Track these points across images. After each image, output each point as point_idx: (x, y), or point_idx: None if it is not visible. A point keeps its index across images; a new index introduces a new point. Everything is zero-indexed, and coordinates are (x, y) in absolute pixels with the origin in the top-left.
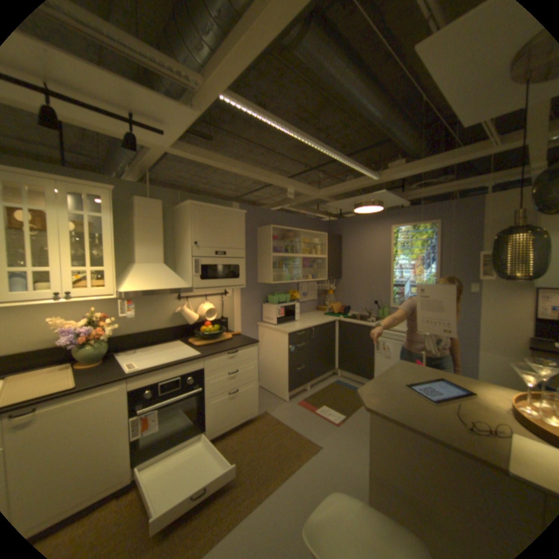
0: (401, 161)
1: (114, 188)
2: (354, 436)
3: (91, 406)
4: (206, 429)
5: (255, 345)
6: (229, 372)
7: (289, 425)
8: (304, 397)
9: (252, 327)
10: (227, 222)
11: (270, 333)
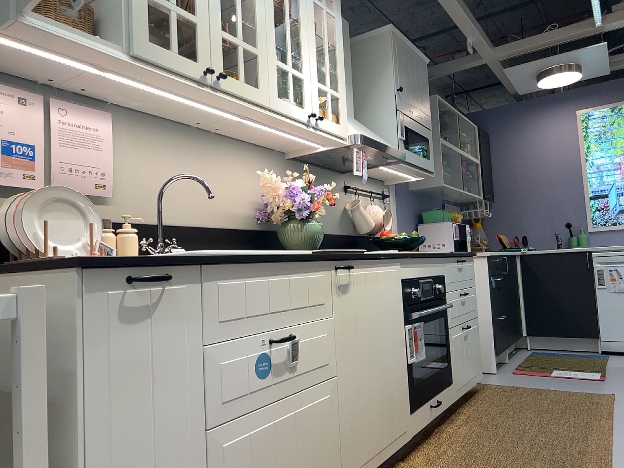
0: None
1: None
2: None
3: (382, 288)
4: (453, 378)
5: (473, 259)
6: (460, 292)
7: (534, 387)
8: (511, 367)
9: None
10: (417, 70)
11: None
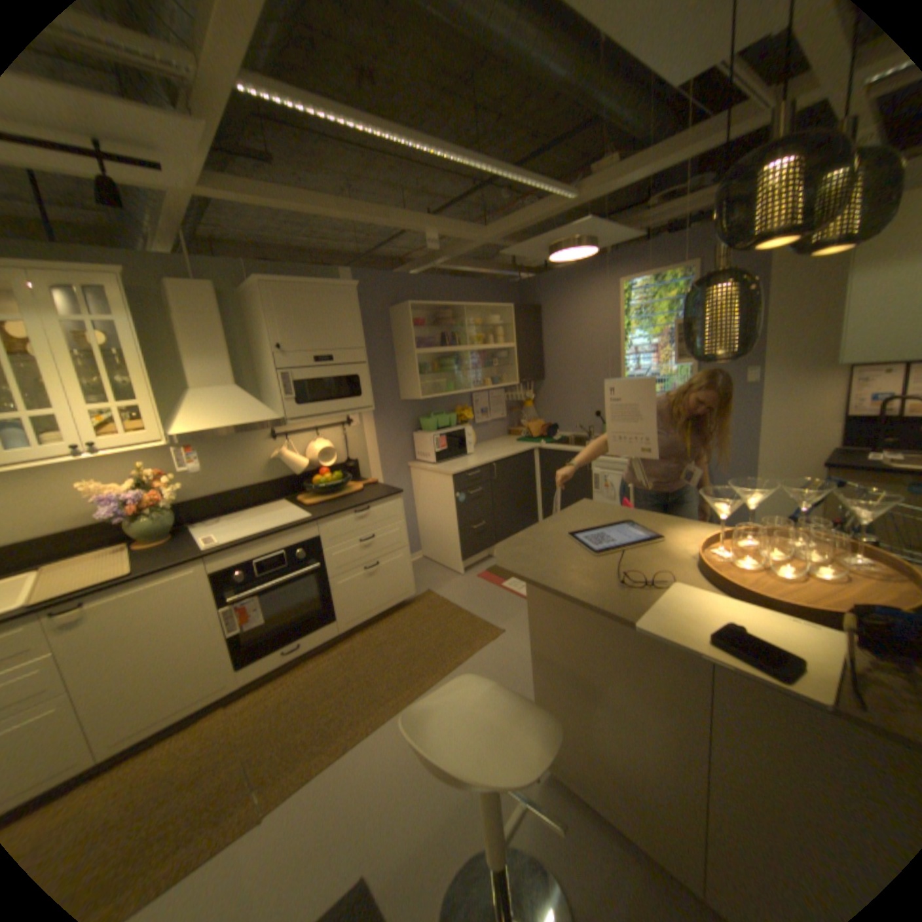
0: (613, 157)
1: (130, 267)
2: None
3: (159, 596)
4: (336, 616)
5: (397, 497)
6: (360, 539)
7: (461, 605)
8: (488, 566)
9: (400, 471)
10: (326, 305)
11: (428, 477)
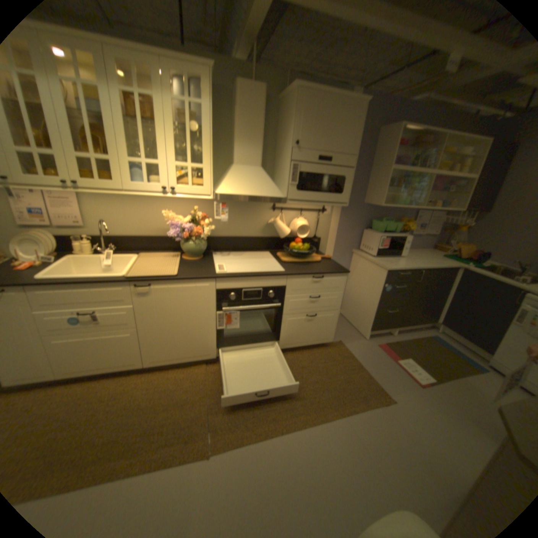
0: None
1: (218, 70)
2: (442, 408)
3: (188, 294)
4: (280, 339)
5: (344, 275)
6: (310, 296)
7: (363, 364)
8: (388, 341)
9: (345, 254)
10: (340, 115)
11: (365, 264)
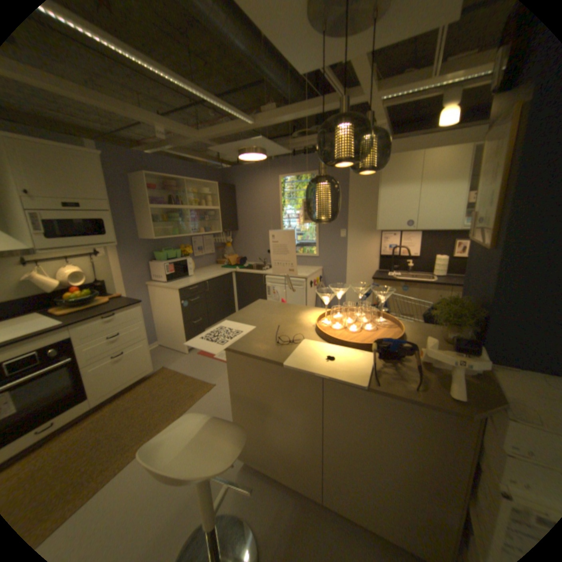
0: (273, 105)
1: None
2: None
3: None
4: (88, 395)
5: (137, 305)
6: (107, 336)
7: (186, 373)
8: None
9: (140, 287)
10: (74, 164)
11: (161, 291)
